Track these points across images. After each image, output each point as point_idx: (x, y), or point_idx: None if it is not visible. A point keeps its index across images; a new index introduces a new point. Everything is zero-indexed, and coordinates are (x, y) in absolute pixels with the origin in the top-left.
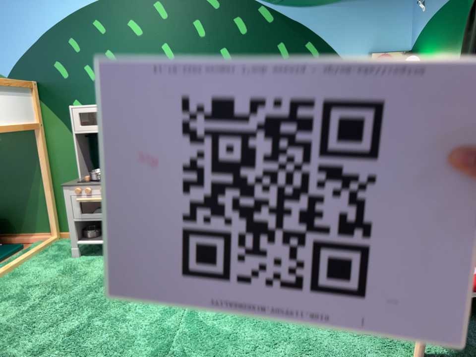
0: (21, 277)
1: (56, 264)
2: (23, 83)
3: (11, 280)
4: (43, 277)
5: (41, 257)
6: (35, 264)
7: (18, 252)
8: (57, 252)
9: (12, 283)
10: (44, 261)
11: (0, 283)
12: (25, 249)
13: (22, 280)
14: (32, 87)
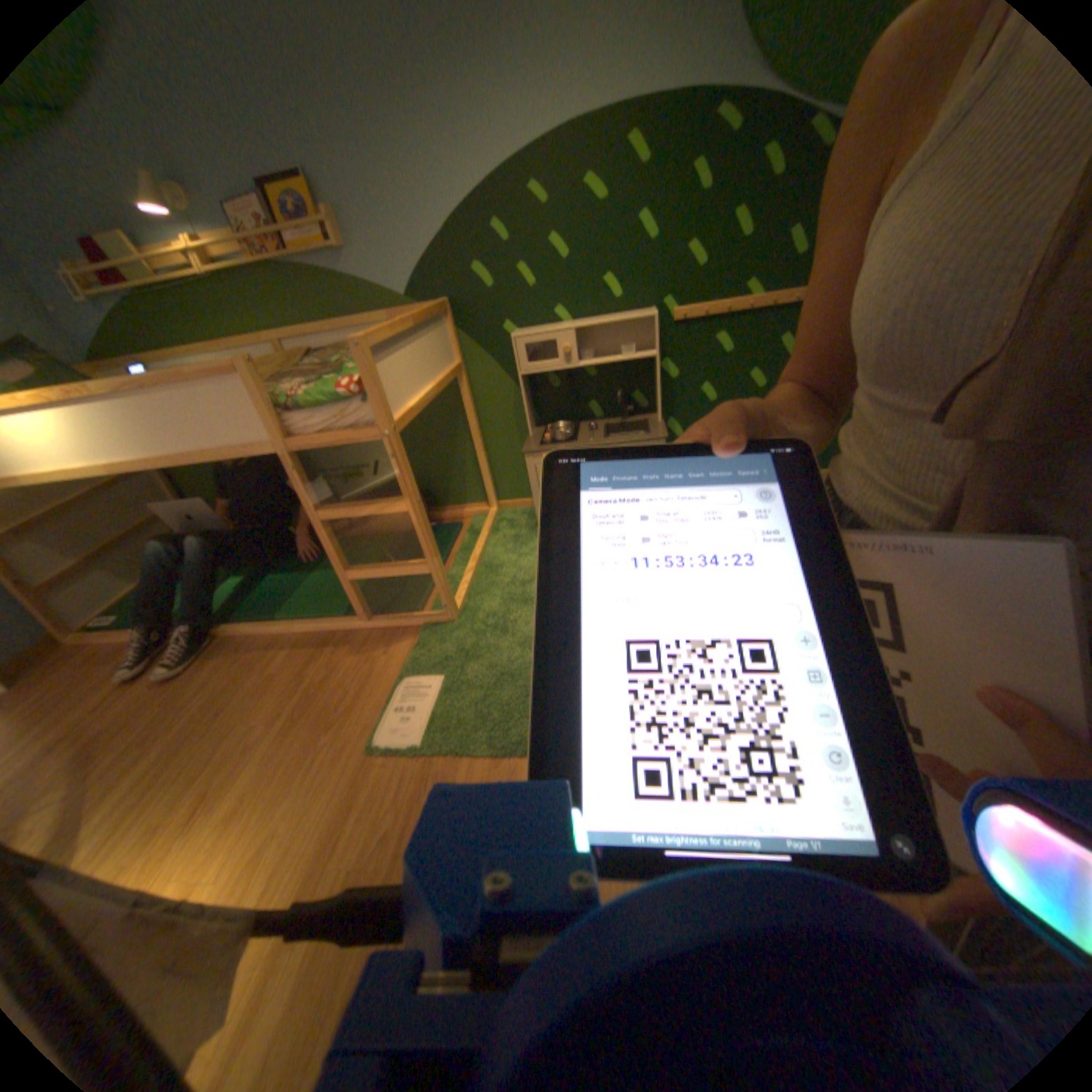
0: (497, 567)
1: (524, 546)
2: (429, 301)
3: (489, 572)
4: (525, 567)
5: (496, 537)
6: (498, 548)
7: (459, 531)
8: (511, 529)
9: (494, 576)
10: (506, 543)
11: (480, 577)
12: (463, 525)
13: (503, 572)
14: (444, 306)
